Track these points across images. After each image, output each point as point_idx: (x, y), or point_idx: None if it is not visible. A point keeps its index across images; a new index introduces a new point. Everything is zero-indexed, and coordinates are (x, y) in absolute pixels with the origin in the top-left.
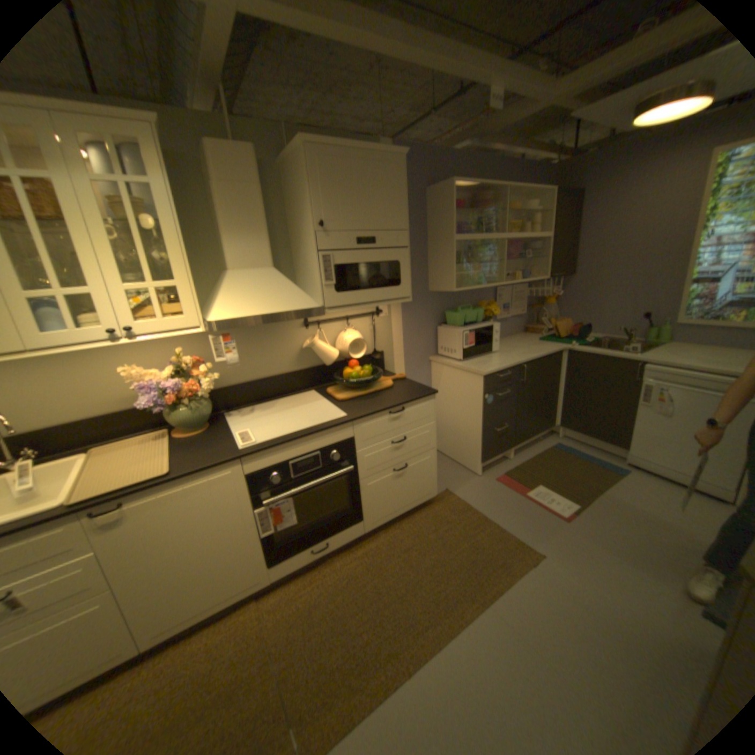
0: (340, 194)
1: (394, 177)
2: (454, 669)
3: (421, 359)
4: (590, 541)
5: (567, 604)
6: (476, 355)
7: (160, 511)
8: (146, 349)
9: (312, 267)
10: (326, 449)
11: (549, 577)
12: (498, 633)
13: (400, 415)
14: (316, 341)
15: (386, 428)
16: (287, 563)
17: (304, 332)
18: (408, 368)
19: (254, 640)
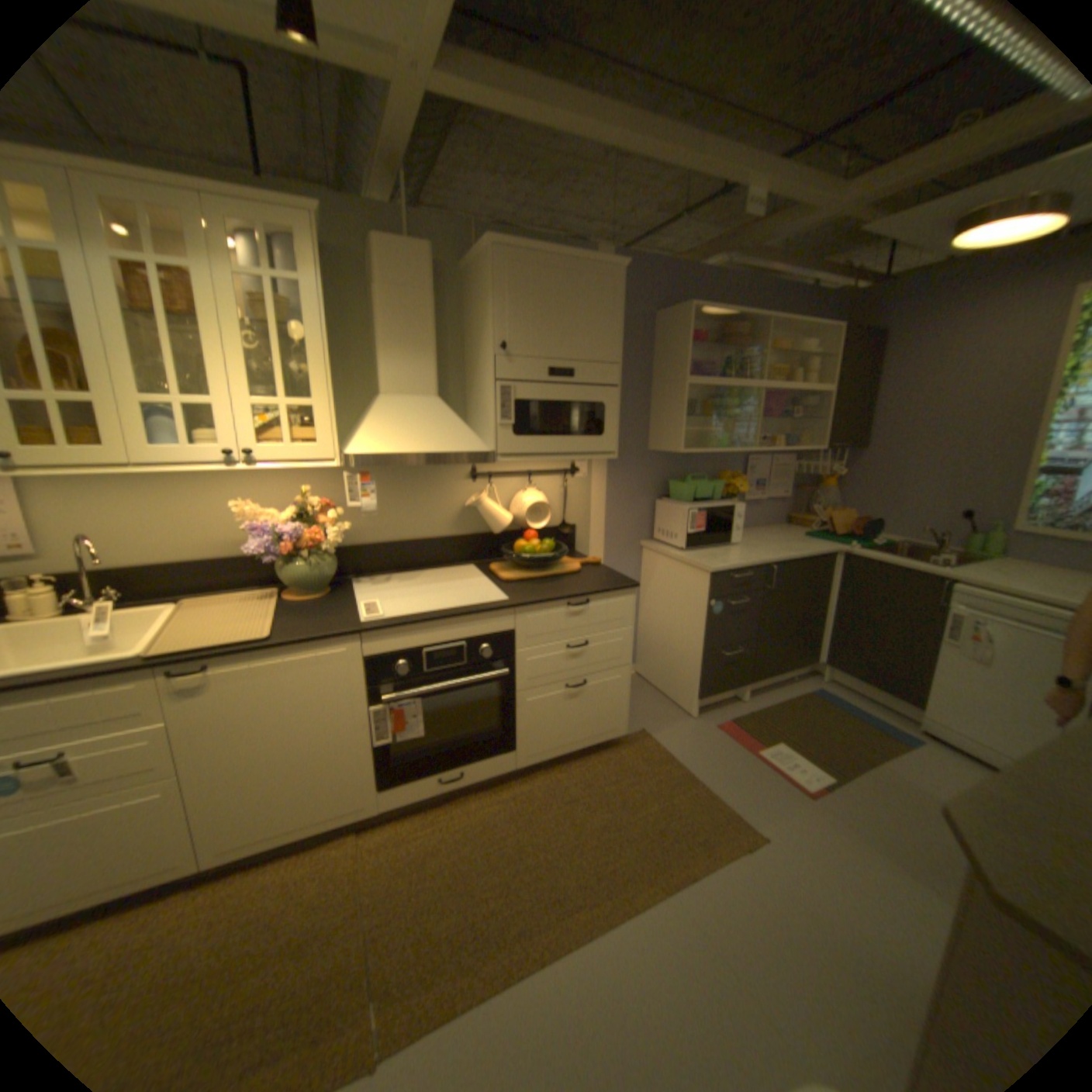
0: (532, 312)
1: (607, 295)
2: (607, 967)
3: (628, 543)
4: (842, 830)
5: (789, 910)
6: (707, 546)
7: (253, 685)
8: (268, 484)
9: (487, 401)
10: (475, 641)
11: (769, 869)
12: (679, 931)
13: (582, 610)
14: (483, 500)
15: (560, 625)
16: (405, 789)
17: (470, 486)
18: (608, 553)
19: (346, 883)
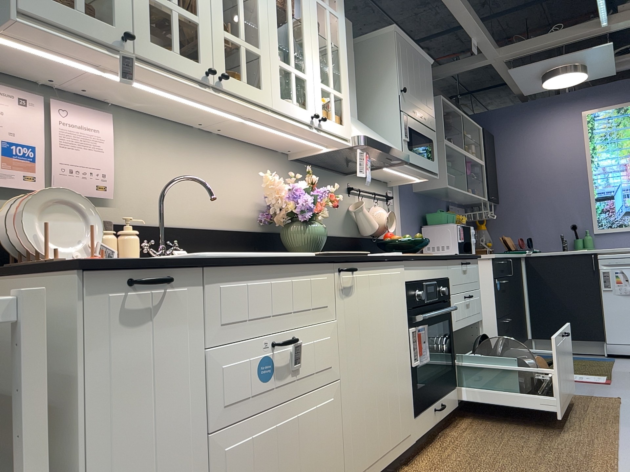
0: (409, 75)
1: (429, 77)
2: None
3: None
4: None
5: None
6: None
7: (369, 292)
8: (255, 170)
9: (389, 126)
10: (438, 282)
11: None
12: None
13: (466, 270)
14: (365, 205)
15: (462, 279)
16: (423, 416)
17: (348, 198)
18: None
19: None
